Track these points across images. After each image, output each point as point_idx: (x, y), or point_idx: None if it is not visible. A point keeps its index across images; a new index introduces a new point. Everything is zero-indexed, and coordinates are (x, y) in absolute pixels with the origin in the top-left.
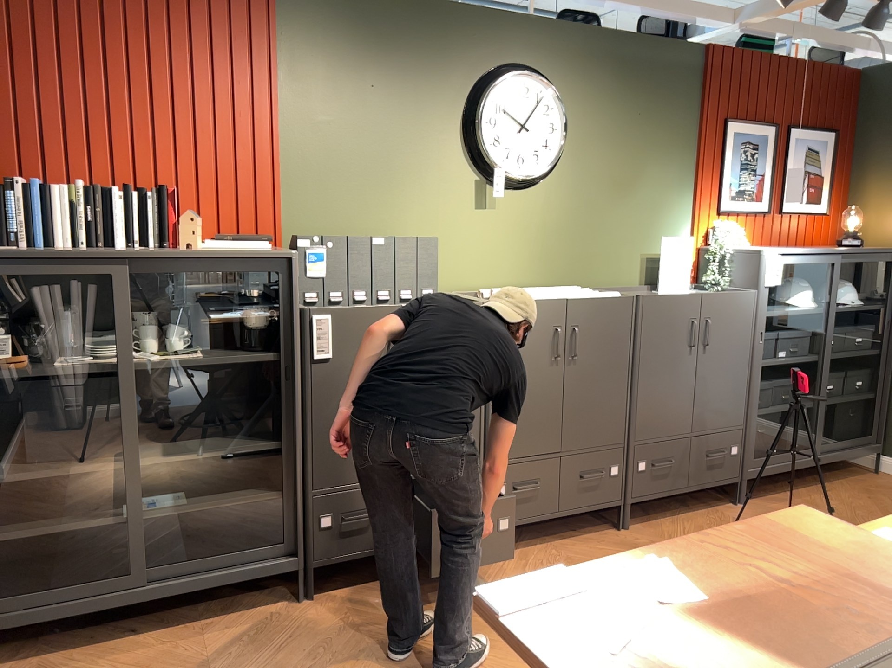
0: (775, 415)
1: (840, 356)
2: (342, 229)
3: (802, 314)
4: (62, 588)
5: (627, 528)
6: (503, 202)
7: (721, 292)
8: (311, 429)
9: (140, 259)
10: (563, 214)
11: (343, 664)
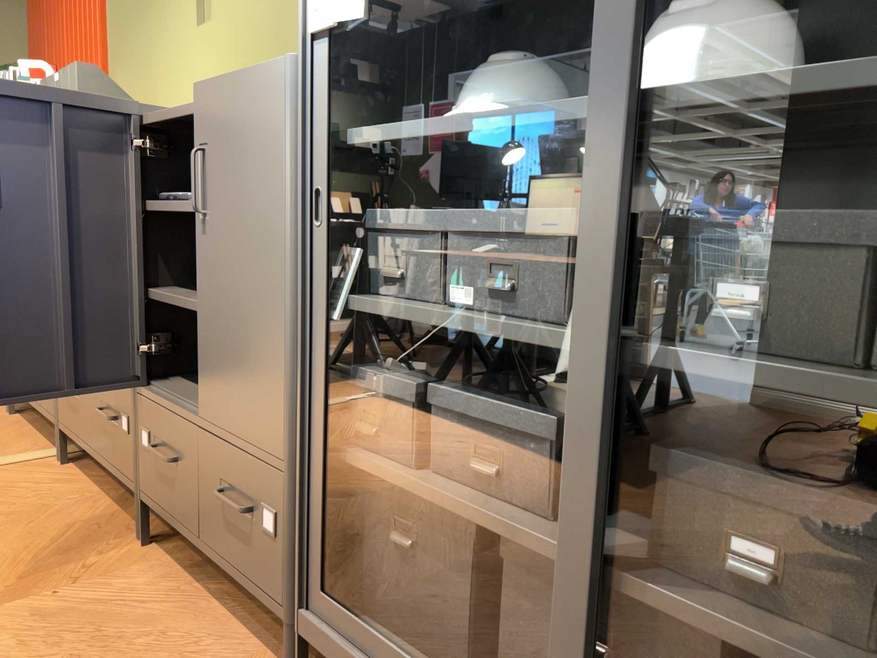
0: (453, 522)
1: (773, 376)
2: (131, 84)
3: (502, 125)
4: None
5: (142, 544)
6: (215, 10)
7: (234, 76)
8: None
9: None
10: (269, 3)
11: None
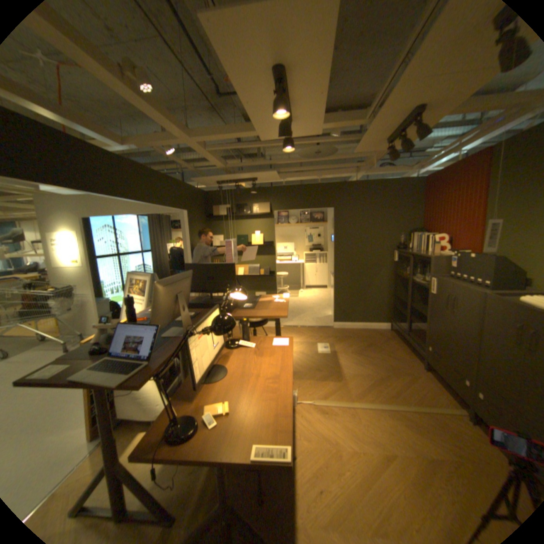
0: None
1: None
2: (505, 250)
3: None
4: (401, 326)
5: None
6: None
7: None
8: (431, 315)
9: (413, 254)
10: None
11: (389, 371)
